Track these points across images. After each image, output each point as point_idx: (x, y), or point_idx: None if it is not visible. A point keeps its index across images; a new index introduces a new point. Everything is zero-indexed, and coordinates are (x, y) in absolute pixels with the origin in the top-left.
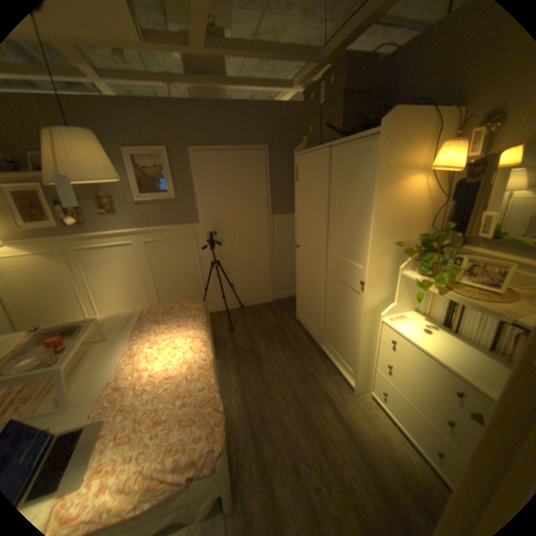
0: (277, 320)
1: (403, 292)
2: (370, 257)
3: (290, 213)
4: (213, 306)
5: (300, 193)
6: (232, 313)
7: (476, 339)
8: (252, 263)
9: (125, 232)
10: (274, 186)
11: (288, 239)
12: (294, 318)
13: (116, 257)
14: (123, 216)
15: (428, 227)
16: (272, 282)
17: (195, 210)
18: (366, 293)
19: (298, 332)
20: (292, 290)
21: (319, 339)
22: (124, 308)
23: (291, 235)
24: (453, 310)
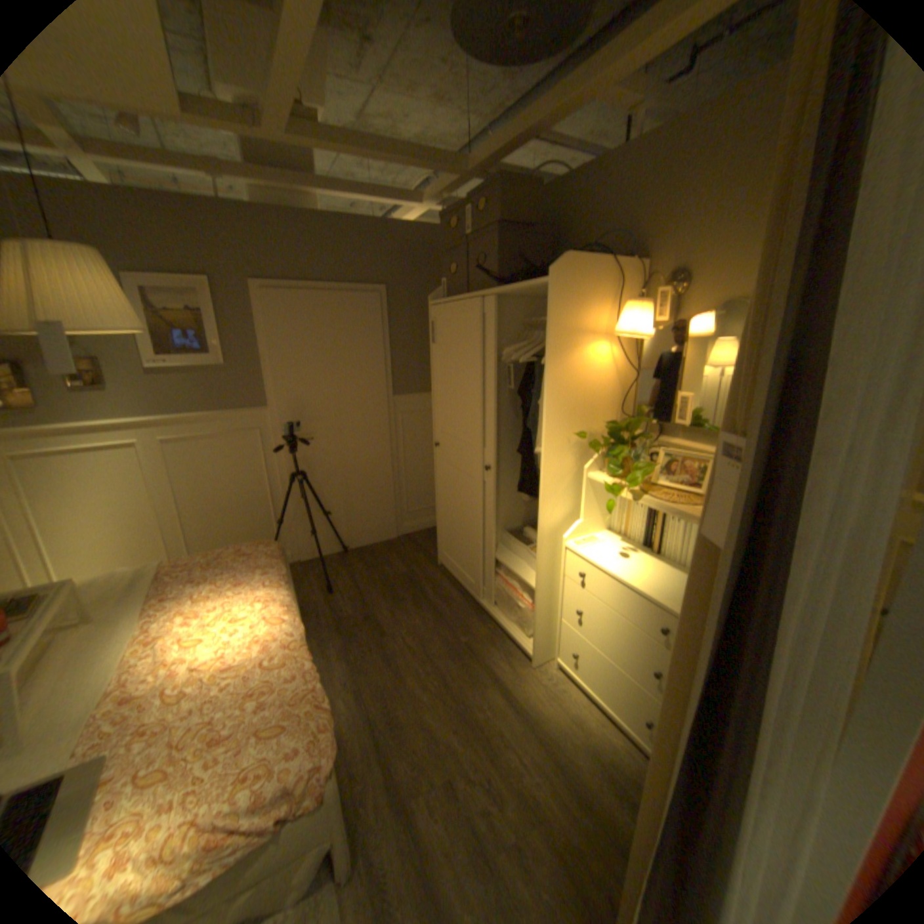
0: (407, 567)
1: (591, 503)
2: (544, 454)
3: (424, 393)
4: (292, 551)
5: (440, 361)
6: (328, 562)
7: (681, 558)
8: (362, 474)
9: (124, 422)
10: (397, 350)
11: (421, 434)
12: (435, 562)
13: (104, 468)
14: (120, 393)
15: (617, 411)
16: (396, 506)
17: (261, 384)
18: (541, 506)
19: (442, 584)
20: (429, 518)
21: (477, 589)
22: (117, 564)
23: (425, 428)
24: (653, 523)
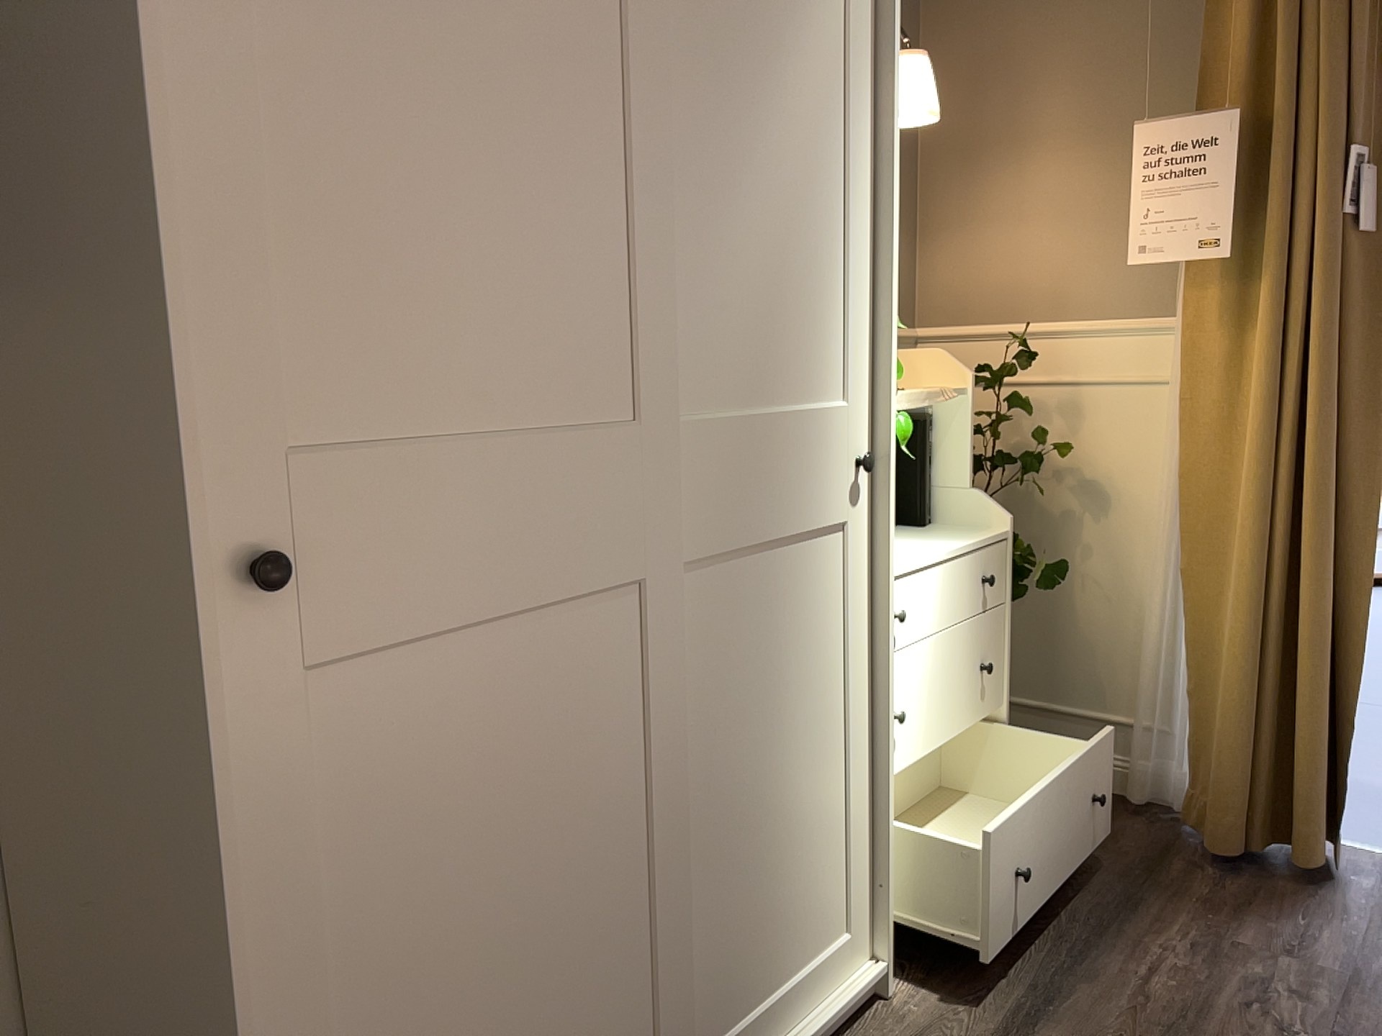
0: None
1: None
2: (886, 342)
3: None
4: None
5: None
6: None
7: None
8: None
9: None
10: None
11: None
12: None
13: None
14: None
15: None
16: None
17: None
18: (885, 488)
19: None
20: None
21: None
22: None
23: None
24: None
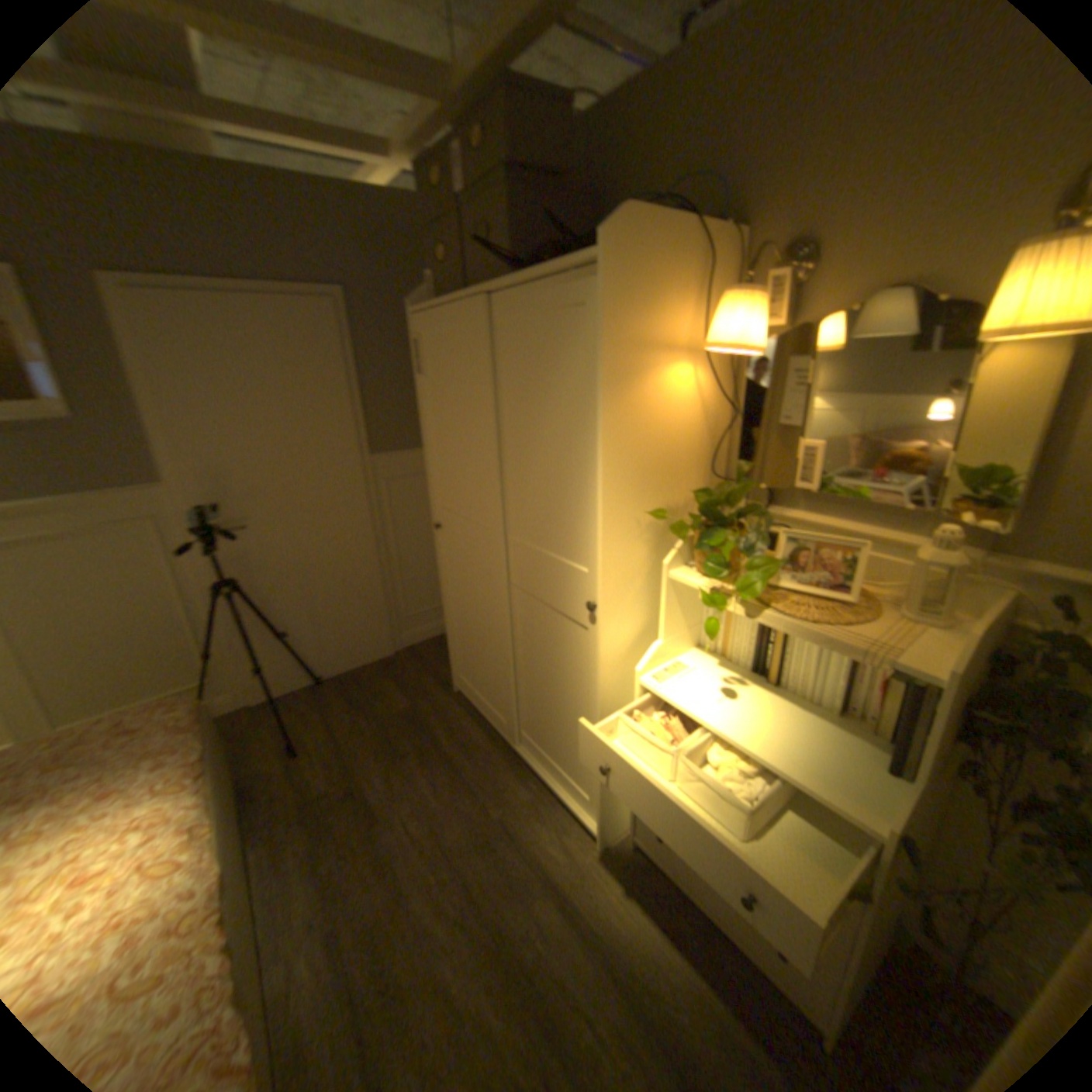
0: (408, 701)
1: (670, 610)
2: (601, 549)
3: (414, 448)
4: (231, 695)
5: (430, 401)
6: (290, 705)
7: (814, 694)
8: (330, 571)
9: None
10: (368, 386)
11: (416, 507)
12: (449, 688)
13: None
14: None
15: (703, 471)
16: (387, 611)
17: (141, 448)
18: (600, 628)
19: (459, 722)
20: (438, 622)
21: (509, 731)
22: None
23: (421, 498)
24: (766, 640)
